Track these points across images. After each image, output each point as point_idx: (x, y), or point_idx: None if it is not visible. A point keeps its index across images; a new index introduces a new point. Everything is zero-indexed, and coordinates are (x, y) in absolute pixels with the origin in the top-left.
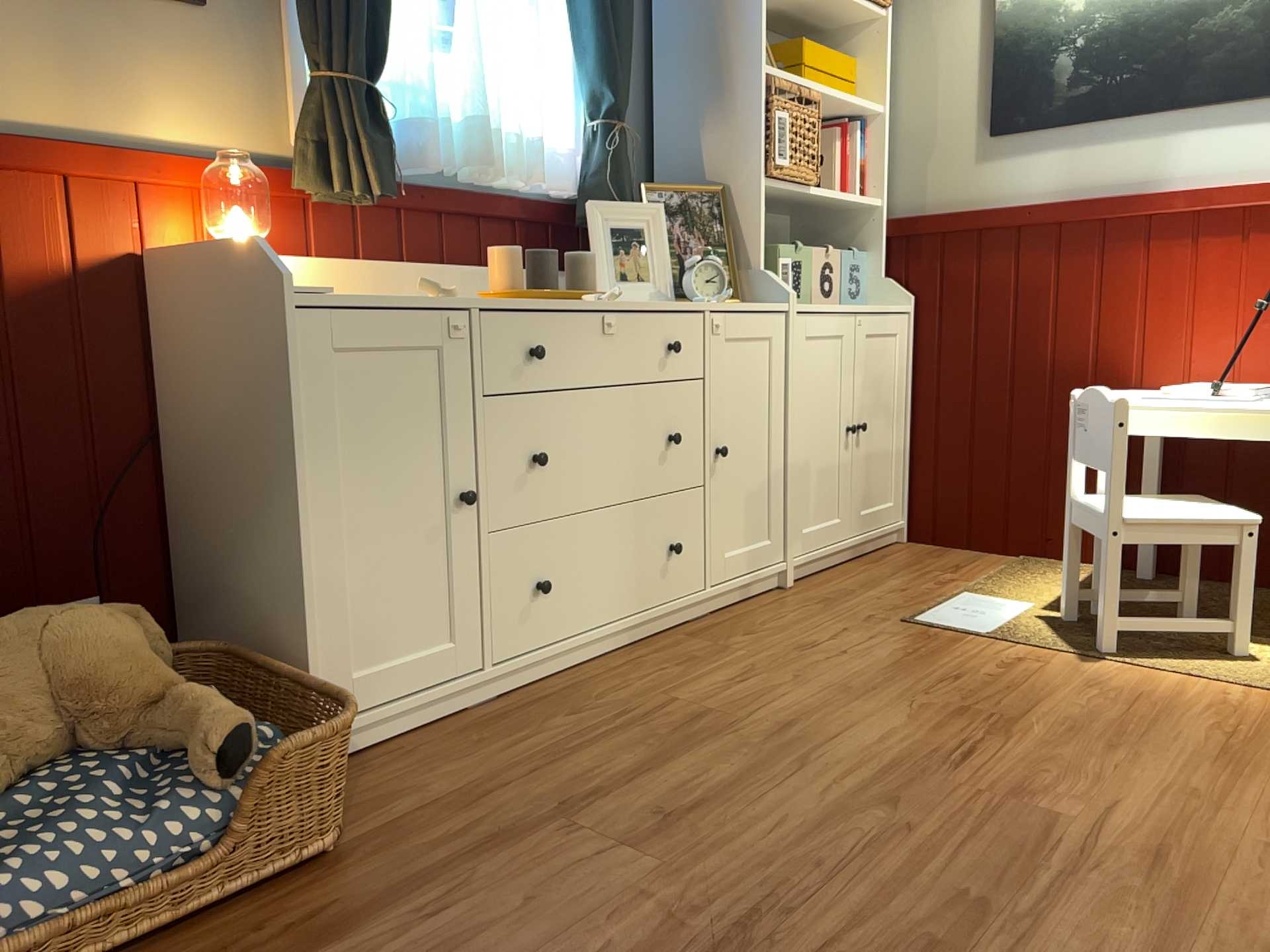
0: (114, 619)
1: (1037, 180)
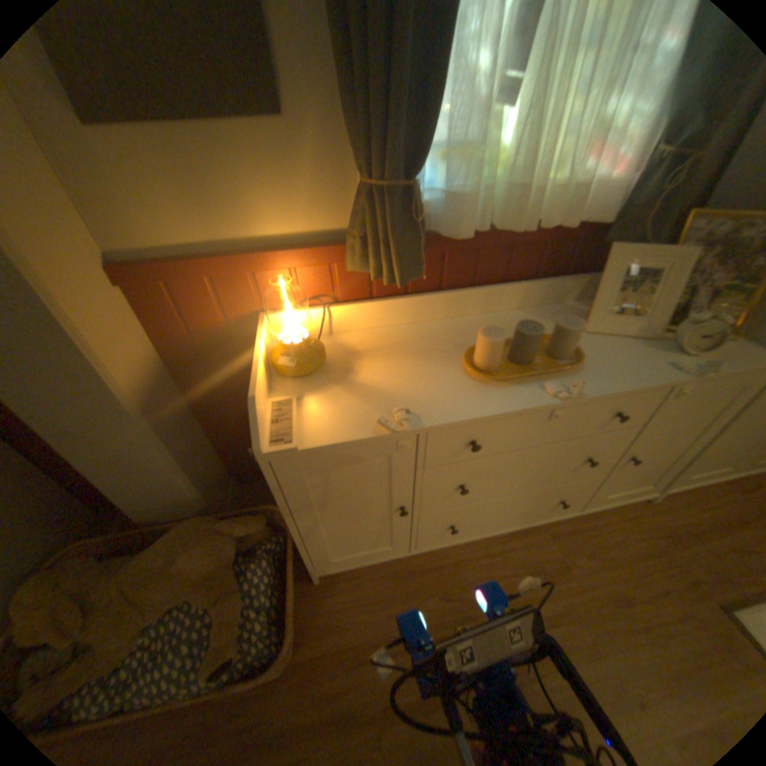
0: (209, 552)
1: None
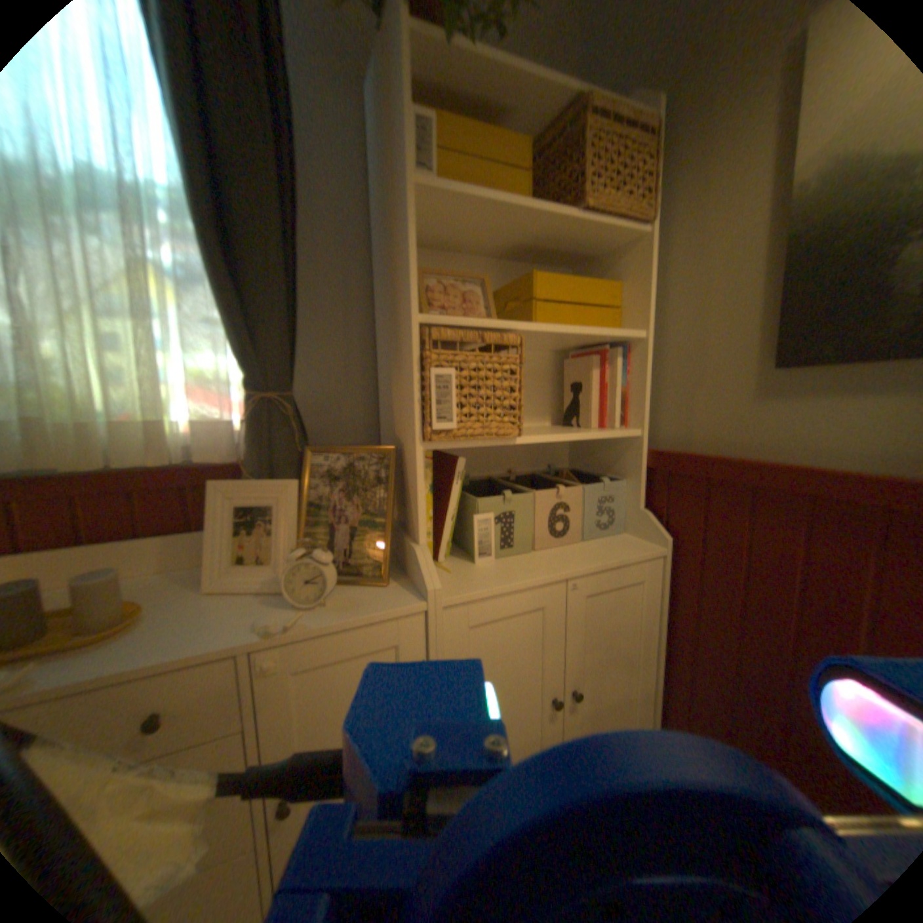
0: None
1: (855, 434)
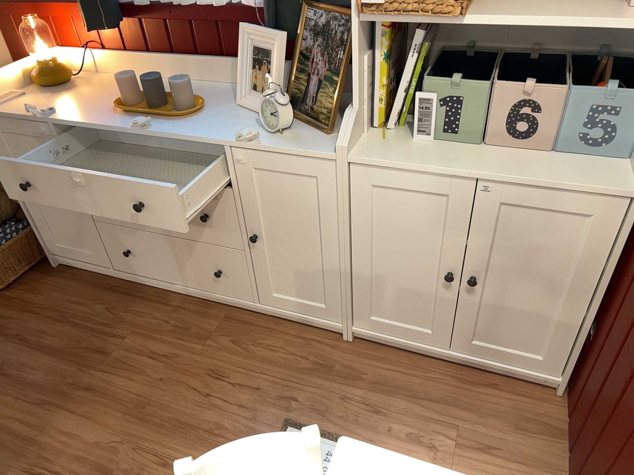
0: None
1: None
